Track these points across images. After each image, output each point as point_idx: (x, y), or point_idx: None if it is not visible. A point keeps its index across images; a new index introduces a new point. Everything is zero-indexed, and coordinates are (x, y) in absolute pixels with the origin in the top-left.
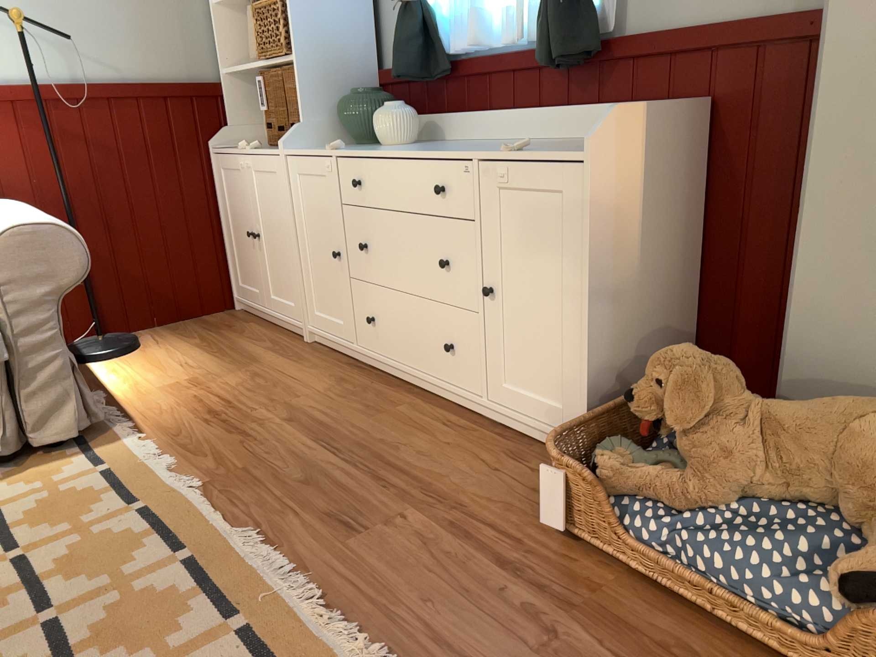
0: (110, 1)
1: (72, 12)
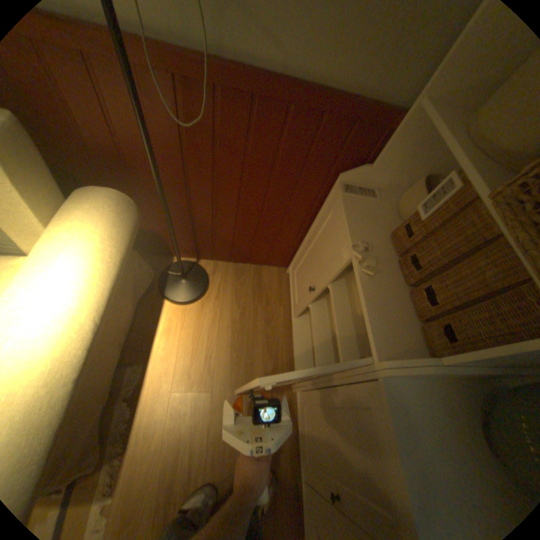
0: None
1: None
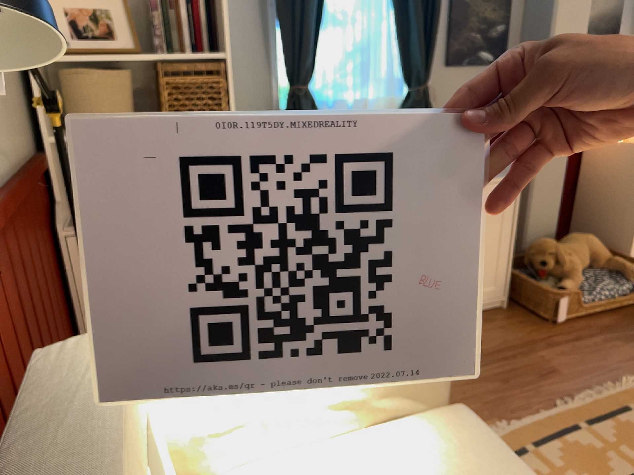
0: None
1: None
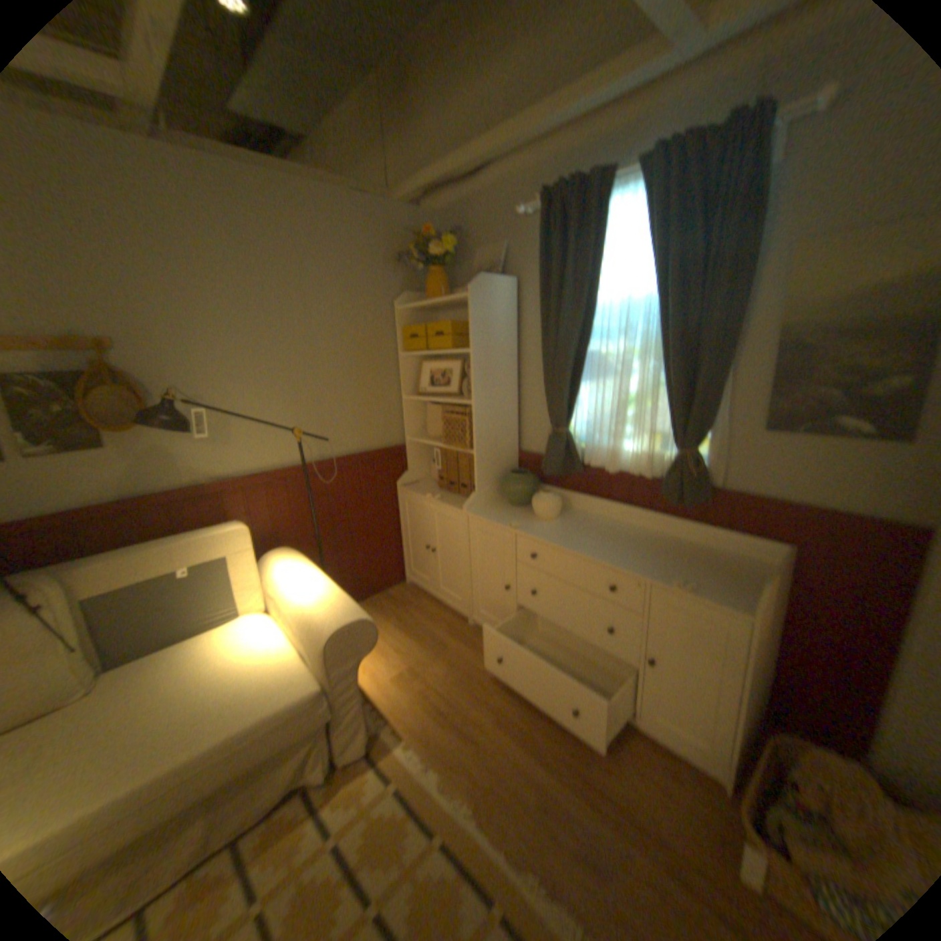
0: (345, 402)
1: (321, 413)
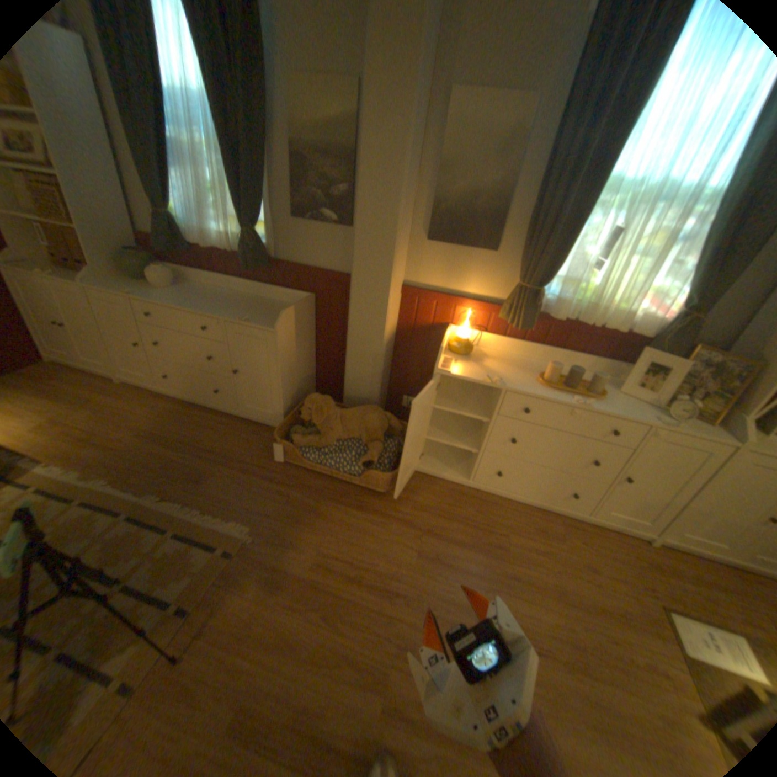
0: None
1: None
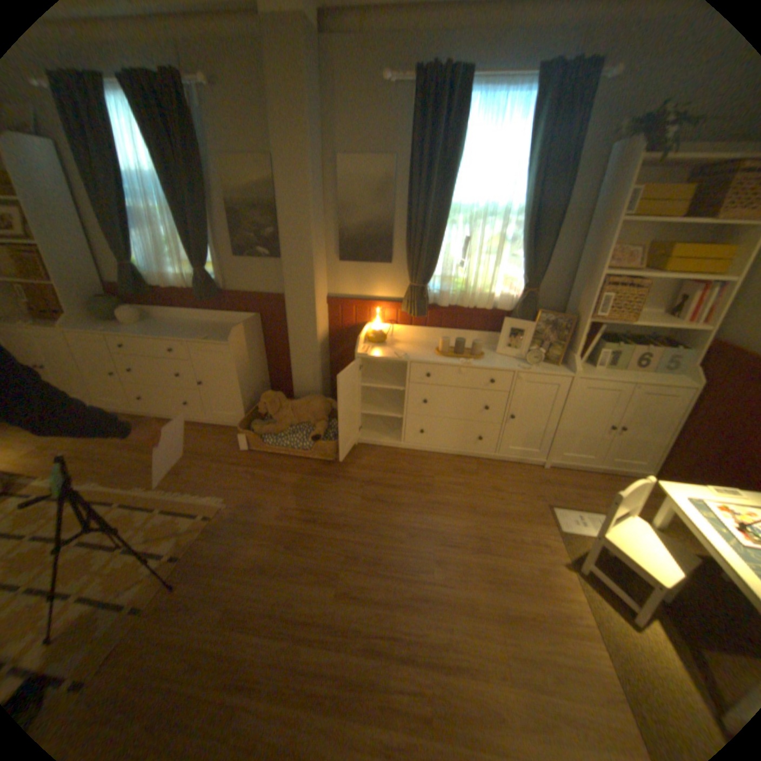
0: None
1: None
